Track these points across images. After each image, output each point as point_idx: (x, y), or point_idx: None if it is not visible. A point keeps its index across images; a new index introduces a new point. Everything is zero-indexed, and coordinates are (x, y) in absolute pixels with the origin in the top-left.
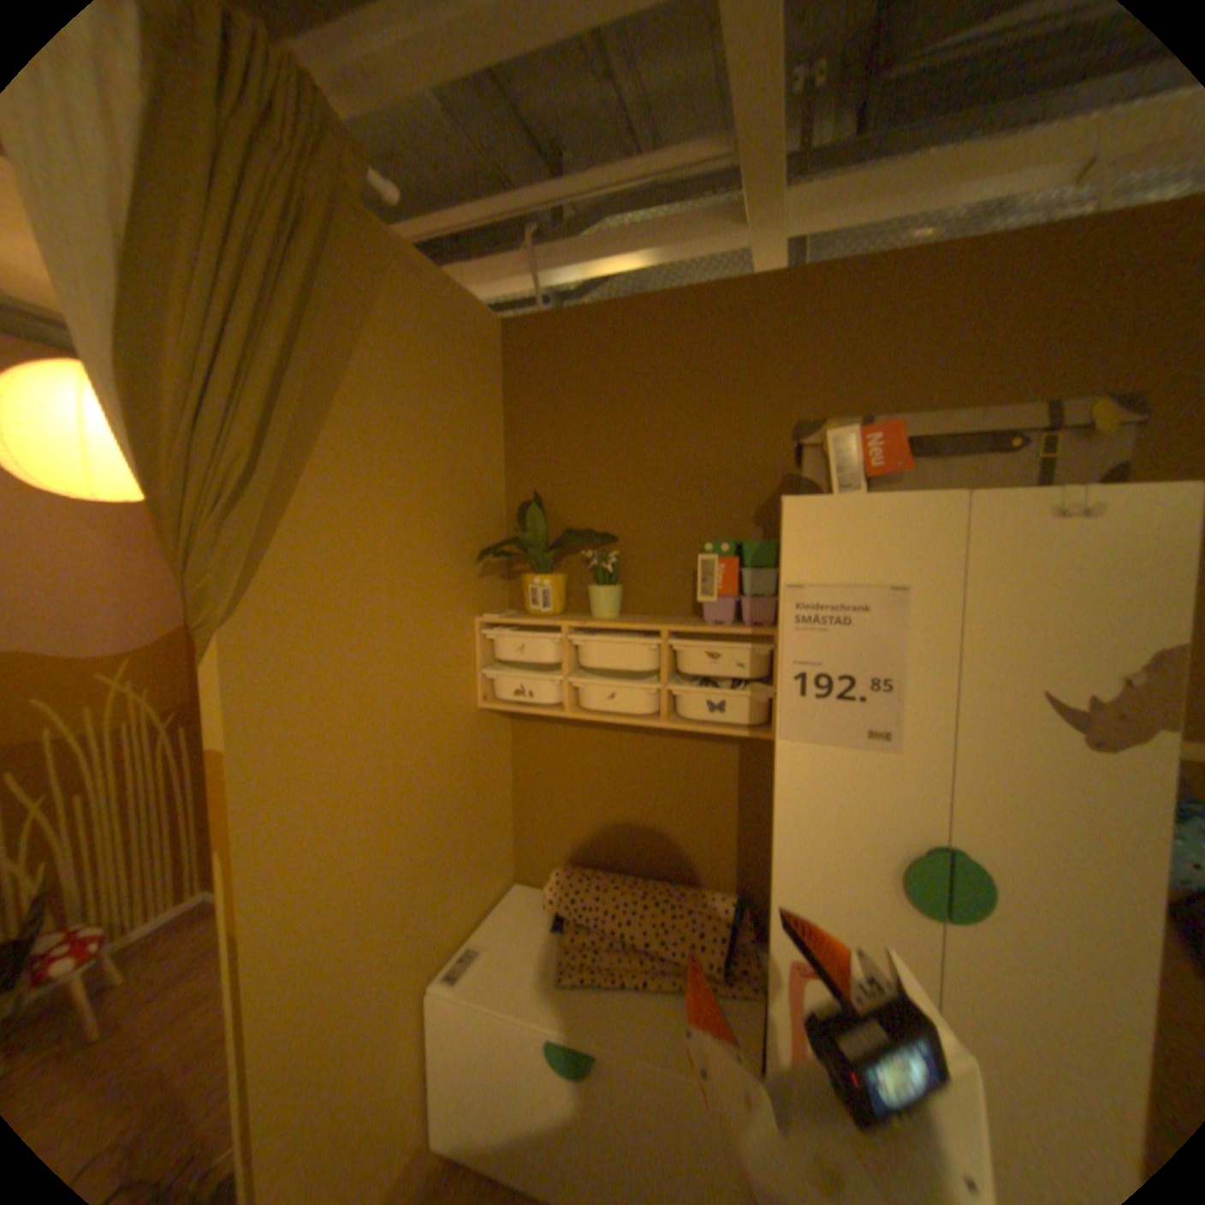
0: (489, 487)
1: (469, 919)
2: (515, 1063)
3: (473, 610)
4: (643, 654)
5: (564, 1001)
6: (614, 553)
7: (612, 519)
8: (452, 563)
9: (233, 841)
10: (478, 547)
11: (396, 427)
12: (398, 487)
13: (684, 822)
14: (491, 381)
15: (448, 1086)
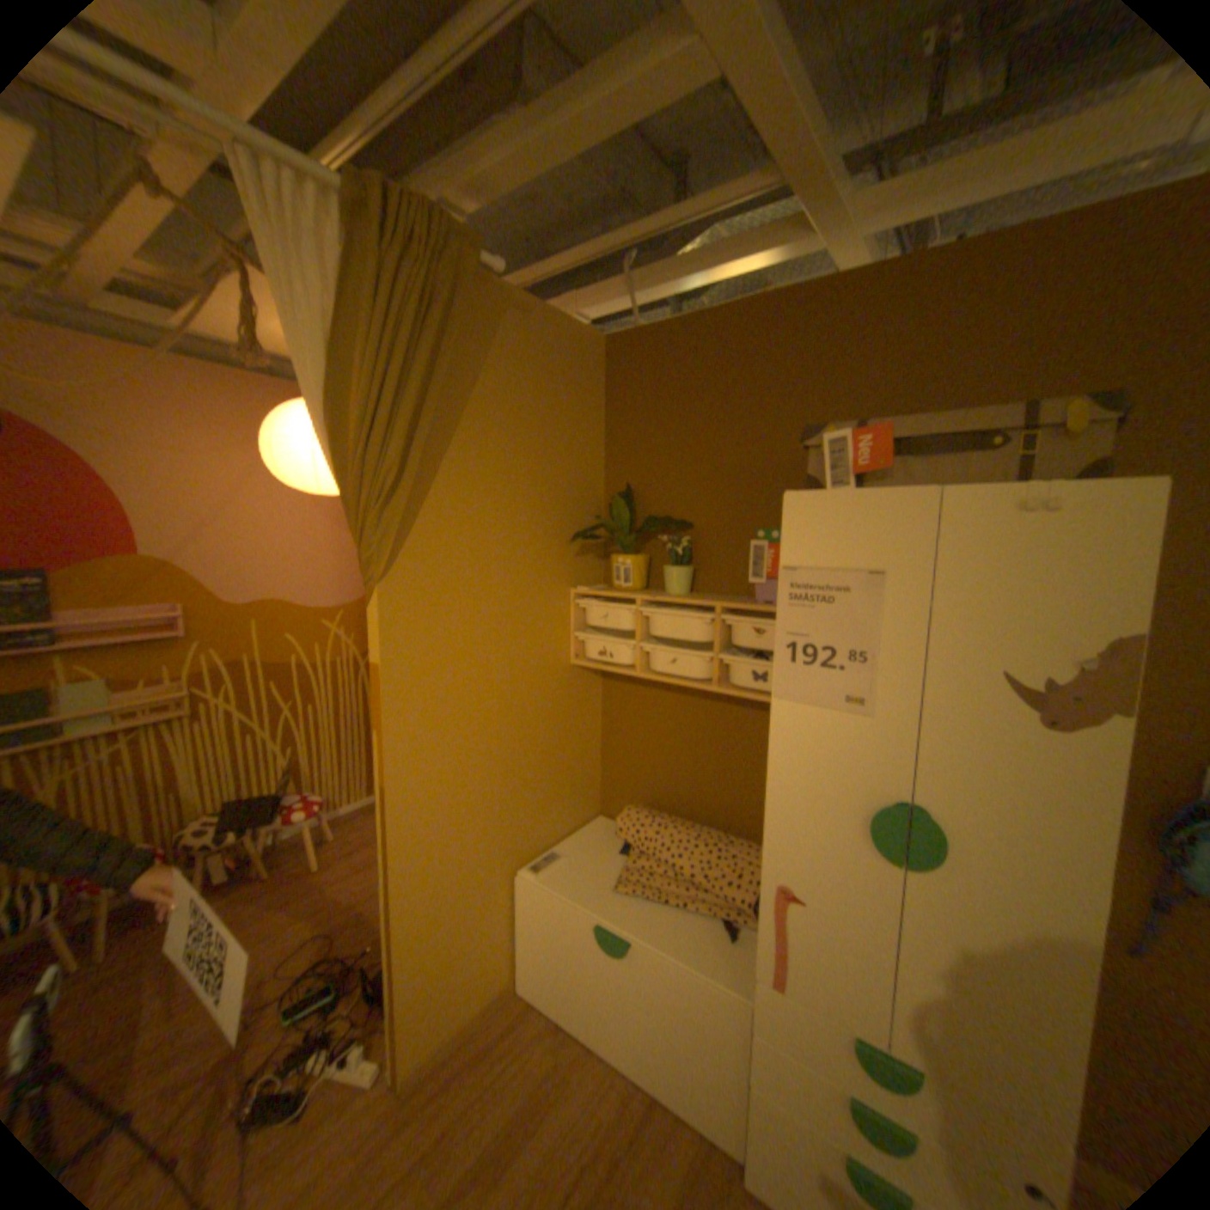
0: (587, 481)
1: (557, 832)
2: (575, 938)
3: (569, 583)
4: (700, 626)
5: (617, 903)
6: (686, 538)
7: (689, 508)
8: (551, 544)
9: (383, 725)
10: (576, 532)
11: (506, 438)
12: (507, 484)
13: (741, 781)
14: (593, 391)
15: (529, 949)
